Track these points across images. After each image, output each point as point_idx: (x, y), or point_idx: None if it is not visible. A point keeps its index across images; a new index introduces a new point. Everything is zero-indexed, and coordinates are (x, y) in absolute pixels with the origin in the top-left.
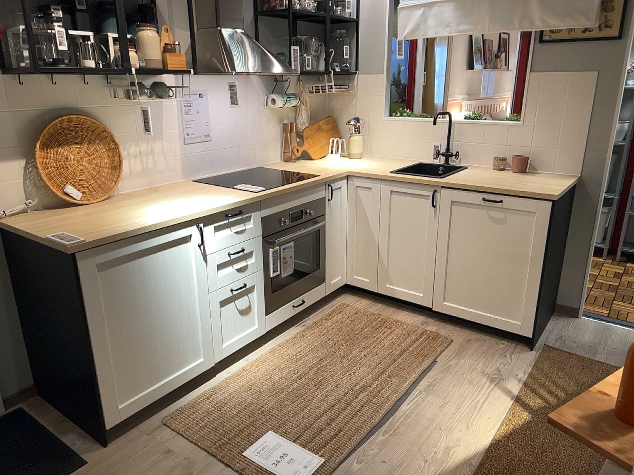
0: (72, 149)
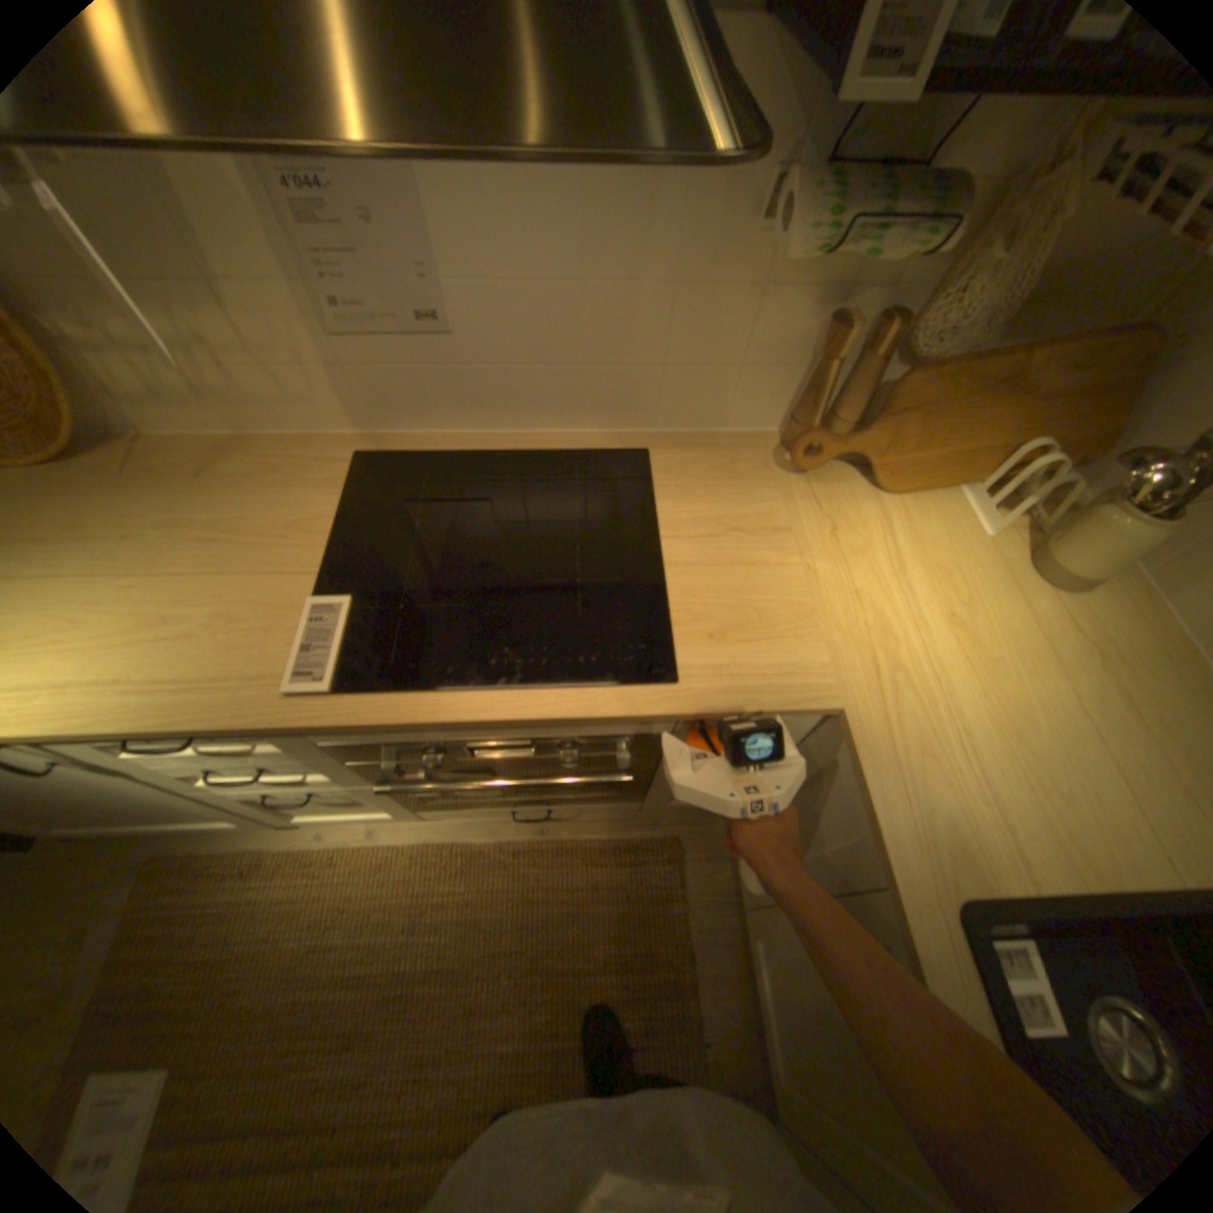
0: None
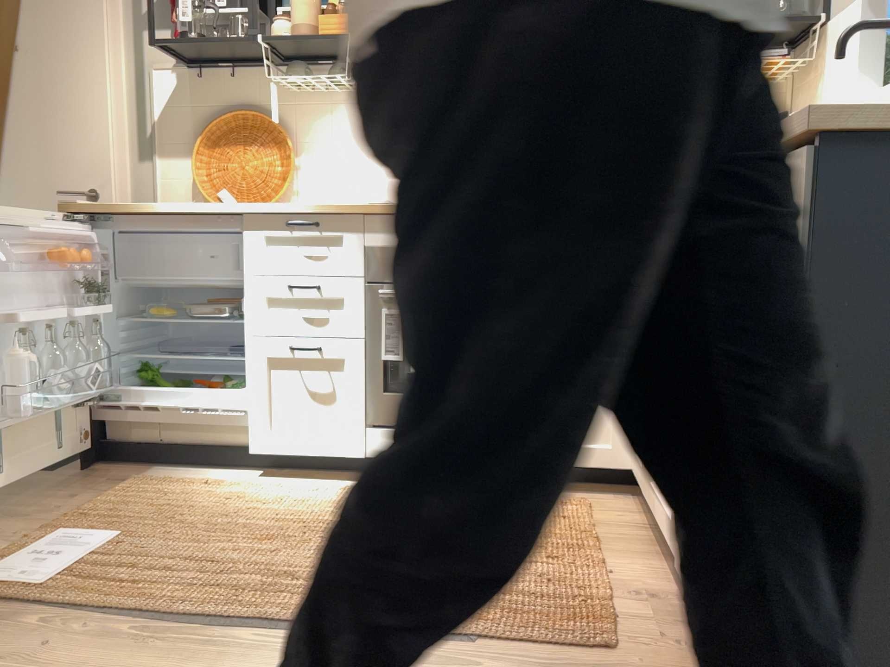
0: (236, 149)
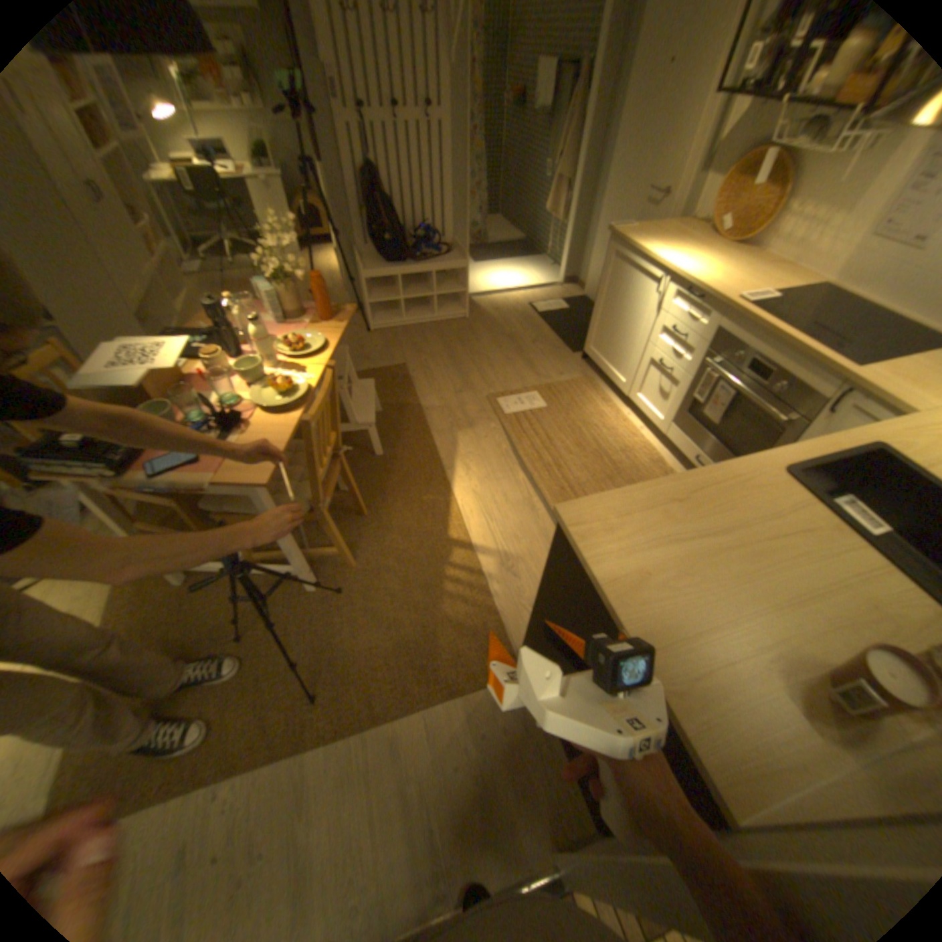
0: (753, 182)
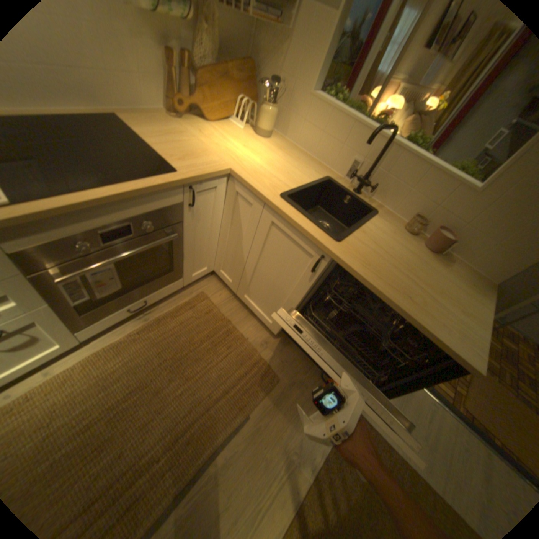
0: None
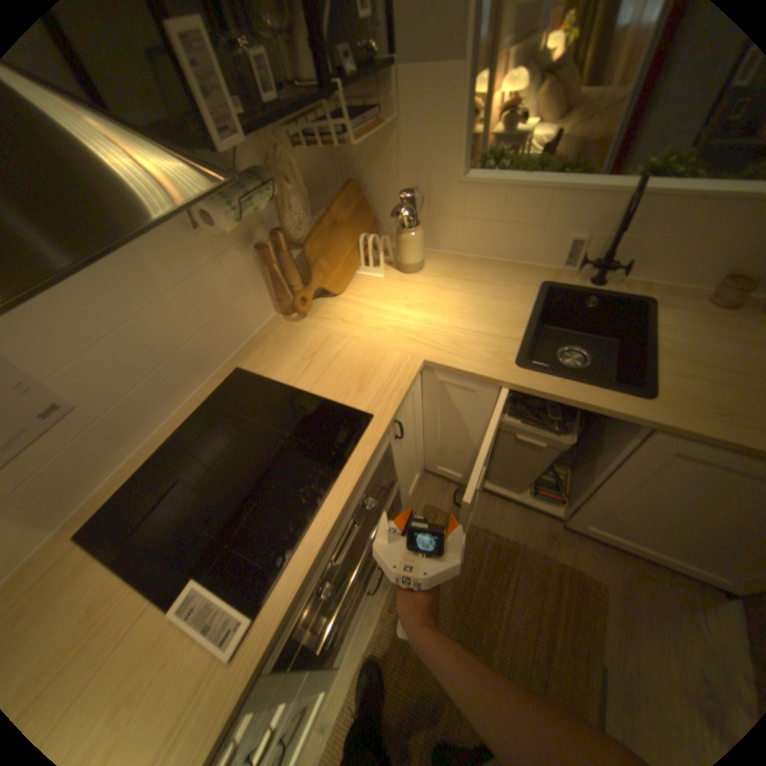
0: None
